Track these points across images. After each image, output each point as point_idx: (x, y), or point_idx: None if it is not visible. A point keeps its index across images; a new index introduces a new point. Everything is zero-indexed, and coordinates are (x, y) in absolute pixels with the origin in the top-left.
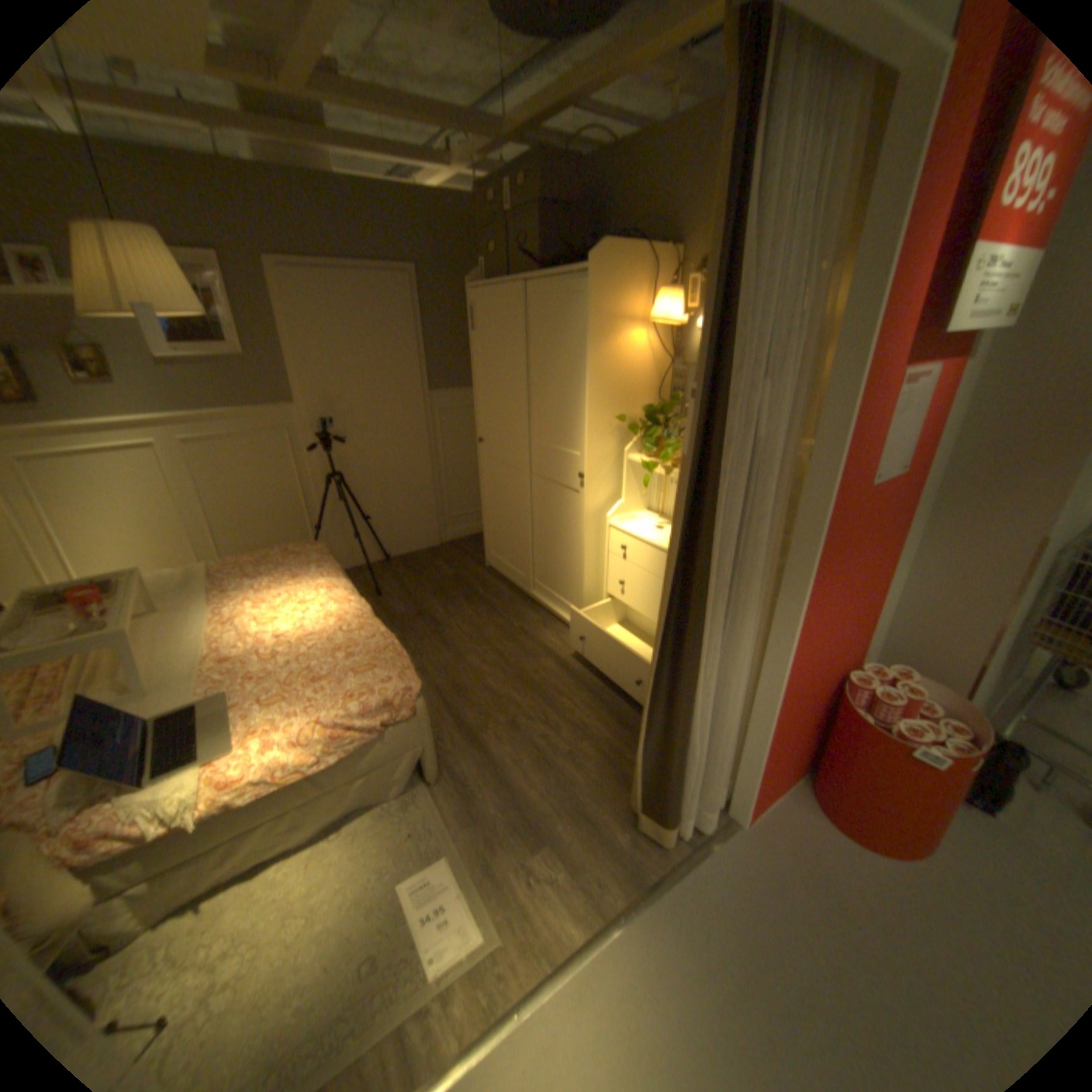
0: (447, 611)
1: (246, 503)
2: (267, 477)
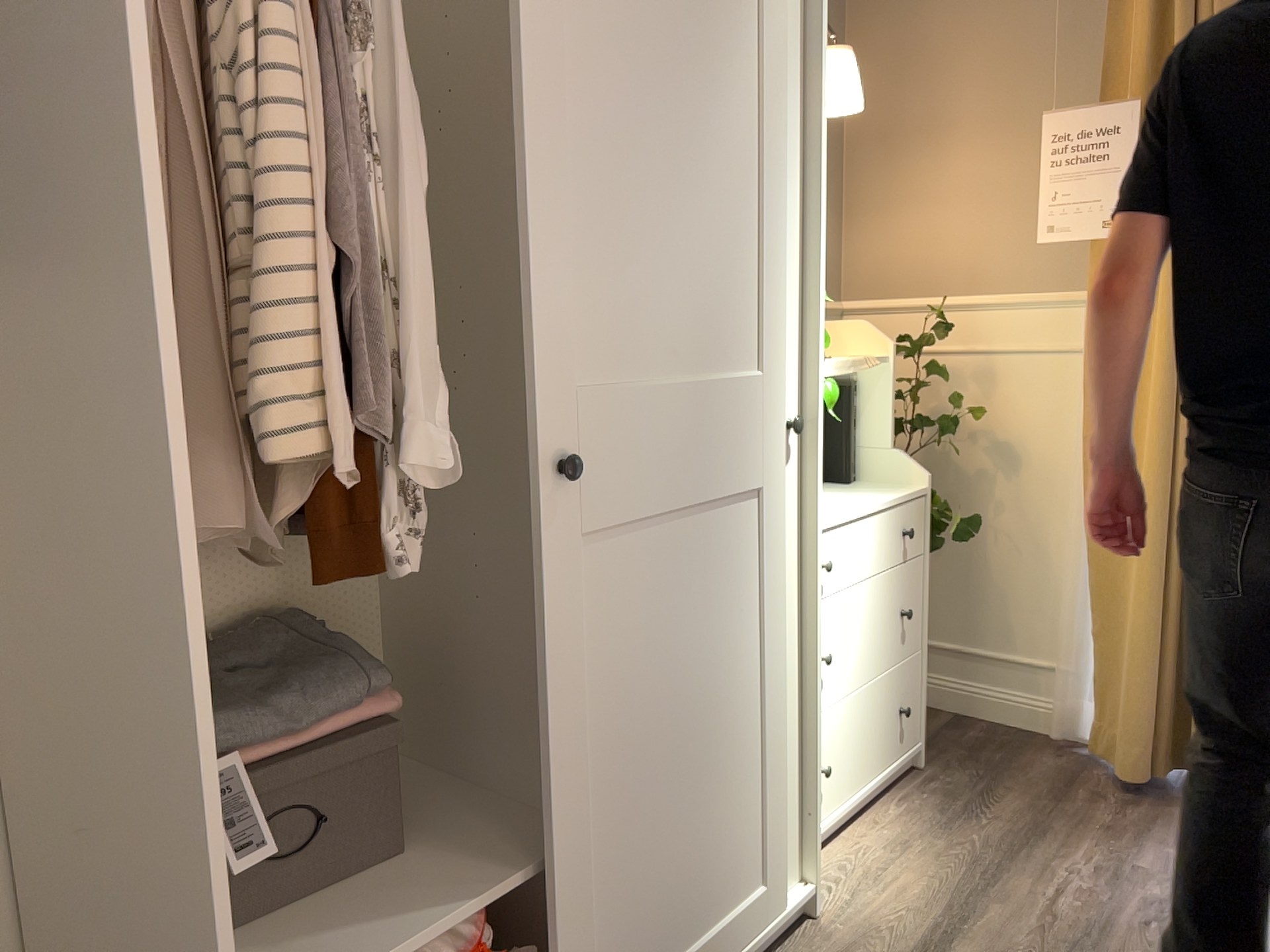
0: None
1: None
2: None
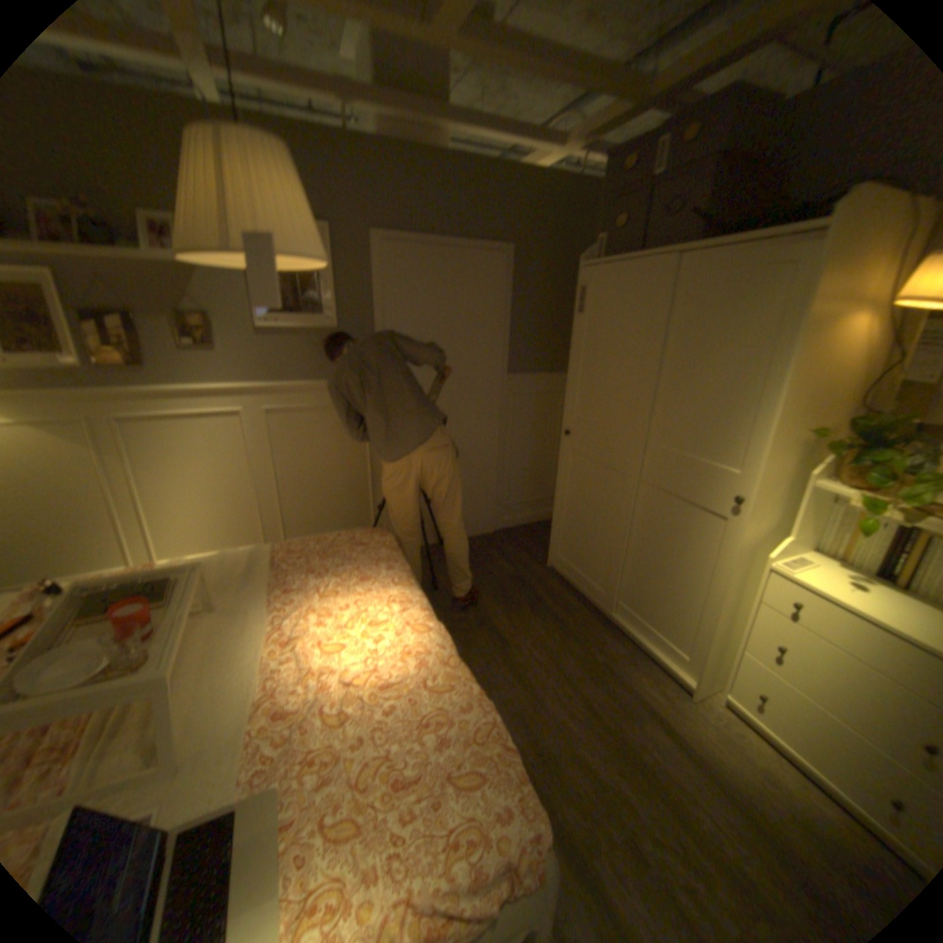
0: (512, 623)
1: (316, 474)
2: (339, 449)
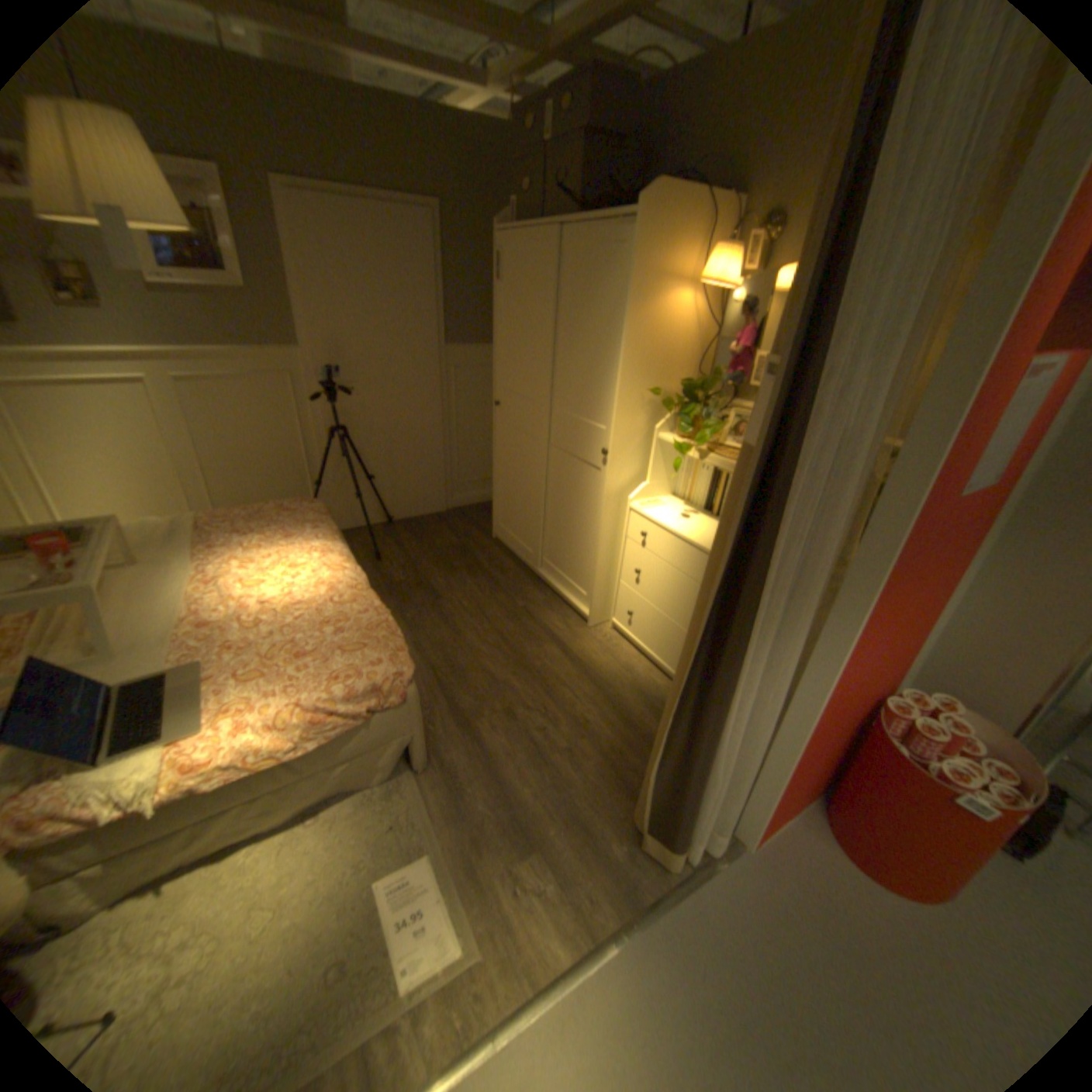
0: (449, 583)
1: (244, 450)
2: (267, 424)
